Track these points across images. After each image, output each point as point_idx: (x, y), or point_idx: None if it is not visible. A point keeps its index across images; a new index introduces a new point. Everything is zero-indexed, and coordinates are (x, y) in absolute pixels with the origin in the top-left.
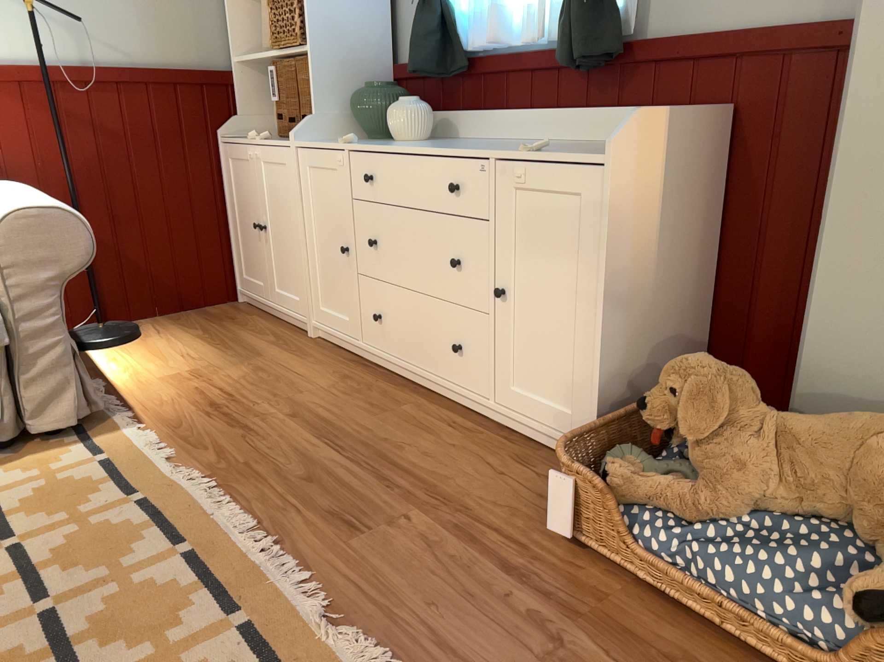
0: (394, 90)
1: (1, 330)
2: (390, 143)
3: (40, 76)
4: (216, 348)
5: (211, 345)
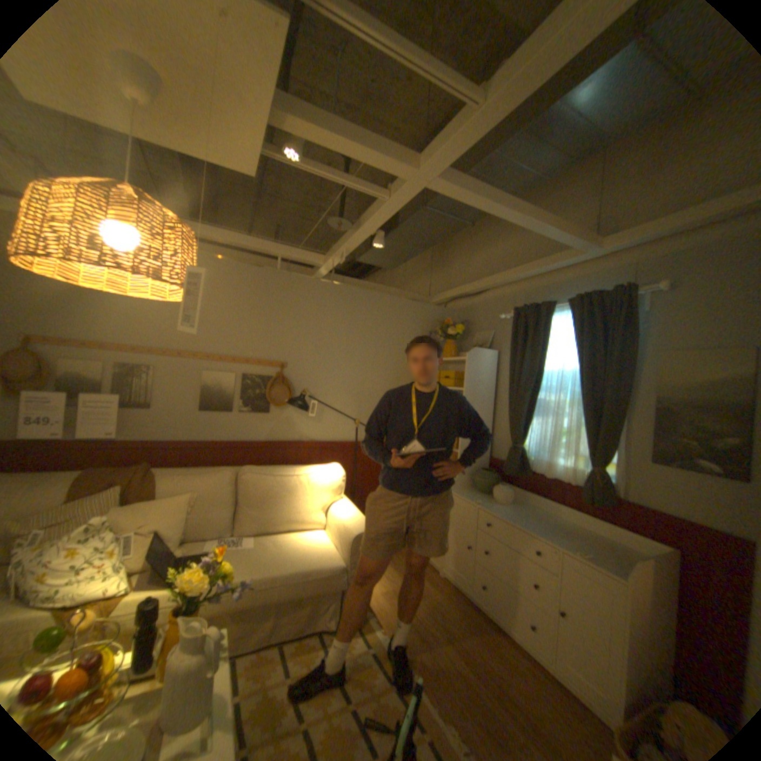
0: (495, 476)
1: (345, 584)
2: (496, 505)
3: (350, 445)
4: (400, 576)
5: (397, 573)
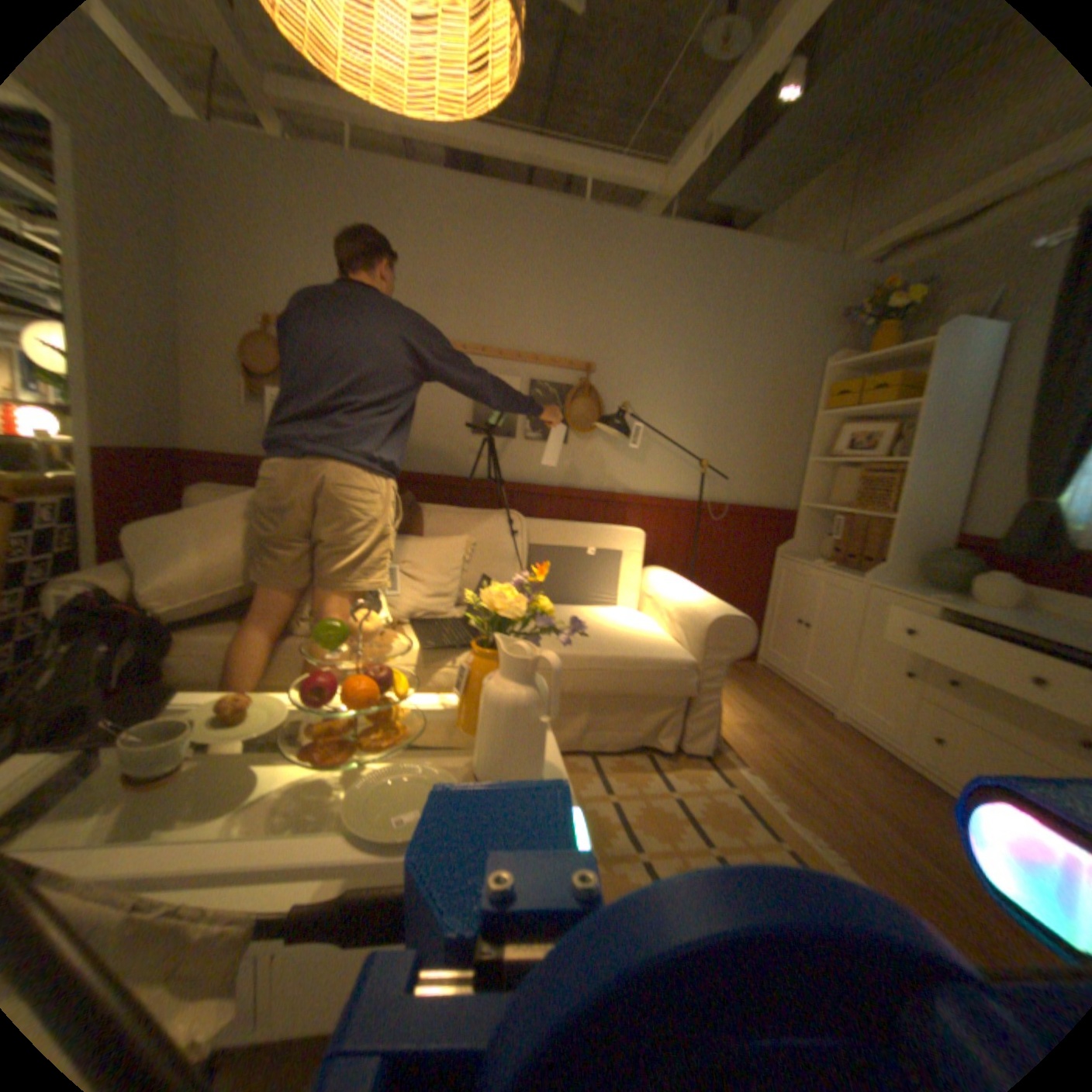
0: (976, 559)
1: (695, 687)
2: (980, 606)
3: (687, 504)
4: (764, 707)
5: (758, 703)
